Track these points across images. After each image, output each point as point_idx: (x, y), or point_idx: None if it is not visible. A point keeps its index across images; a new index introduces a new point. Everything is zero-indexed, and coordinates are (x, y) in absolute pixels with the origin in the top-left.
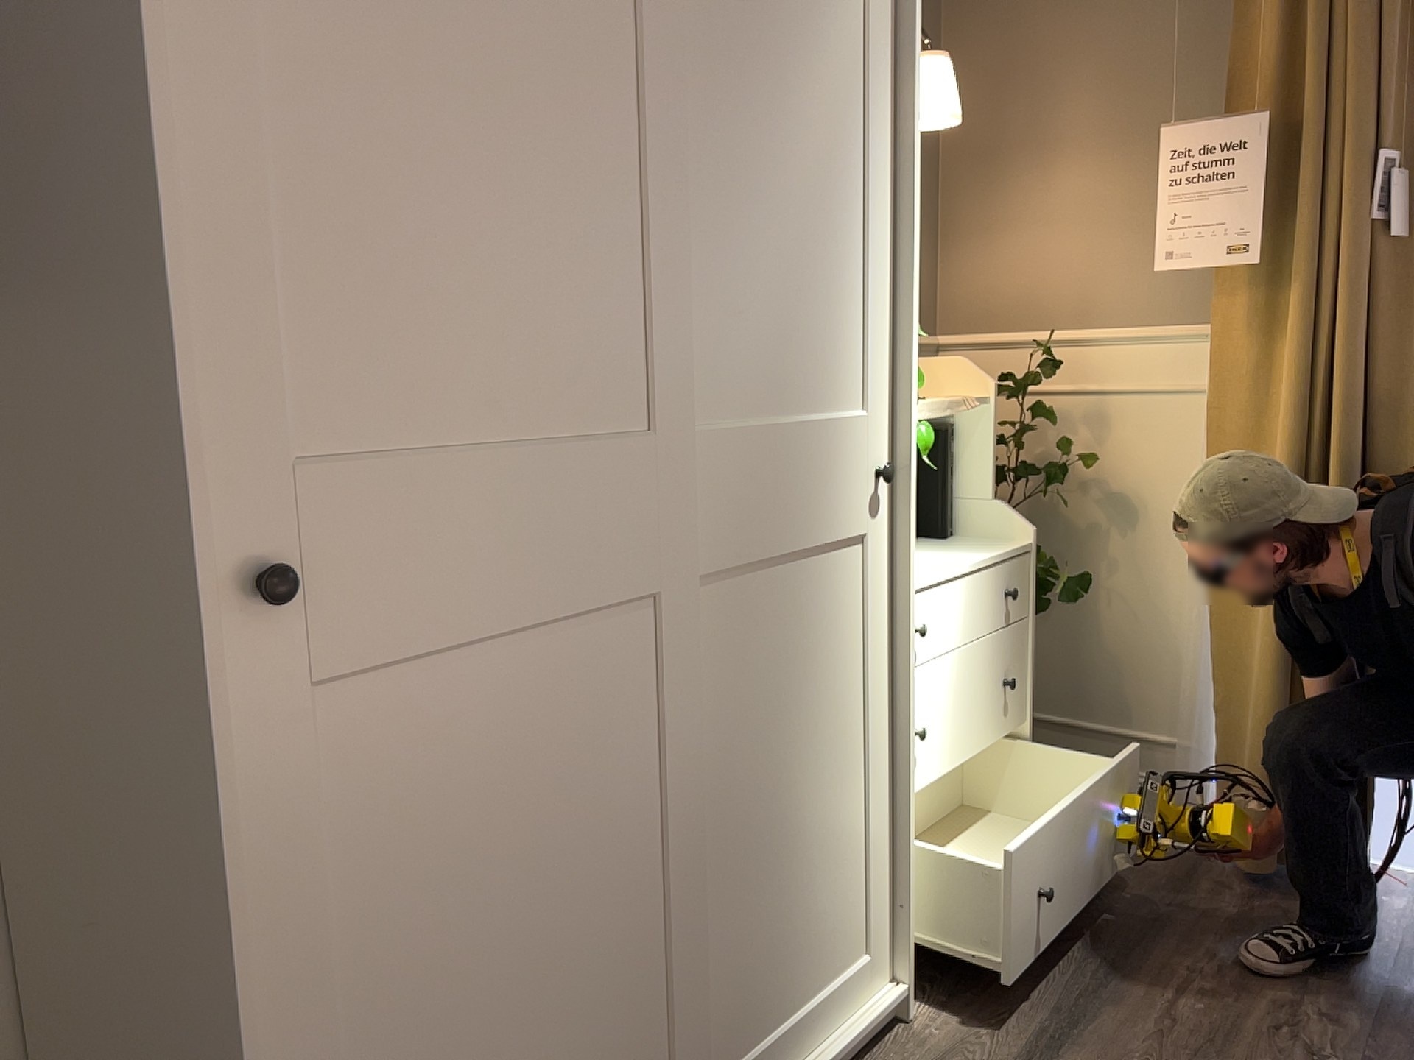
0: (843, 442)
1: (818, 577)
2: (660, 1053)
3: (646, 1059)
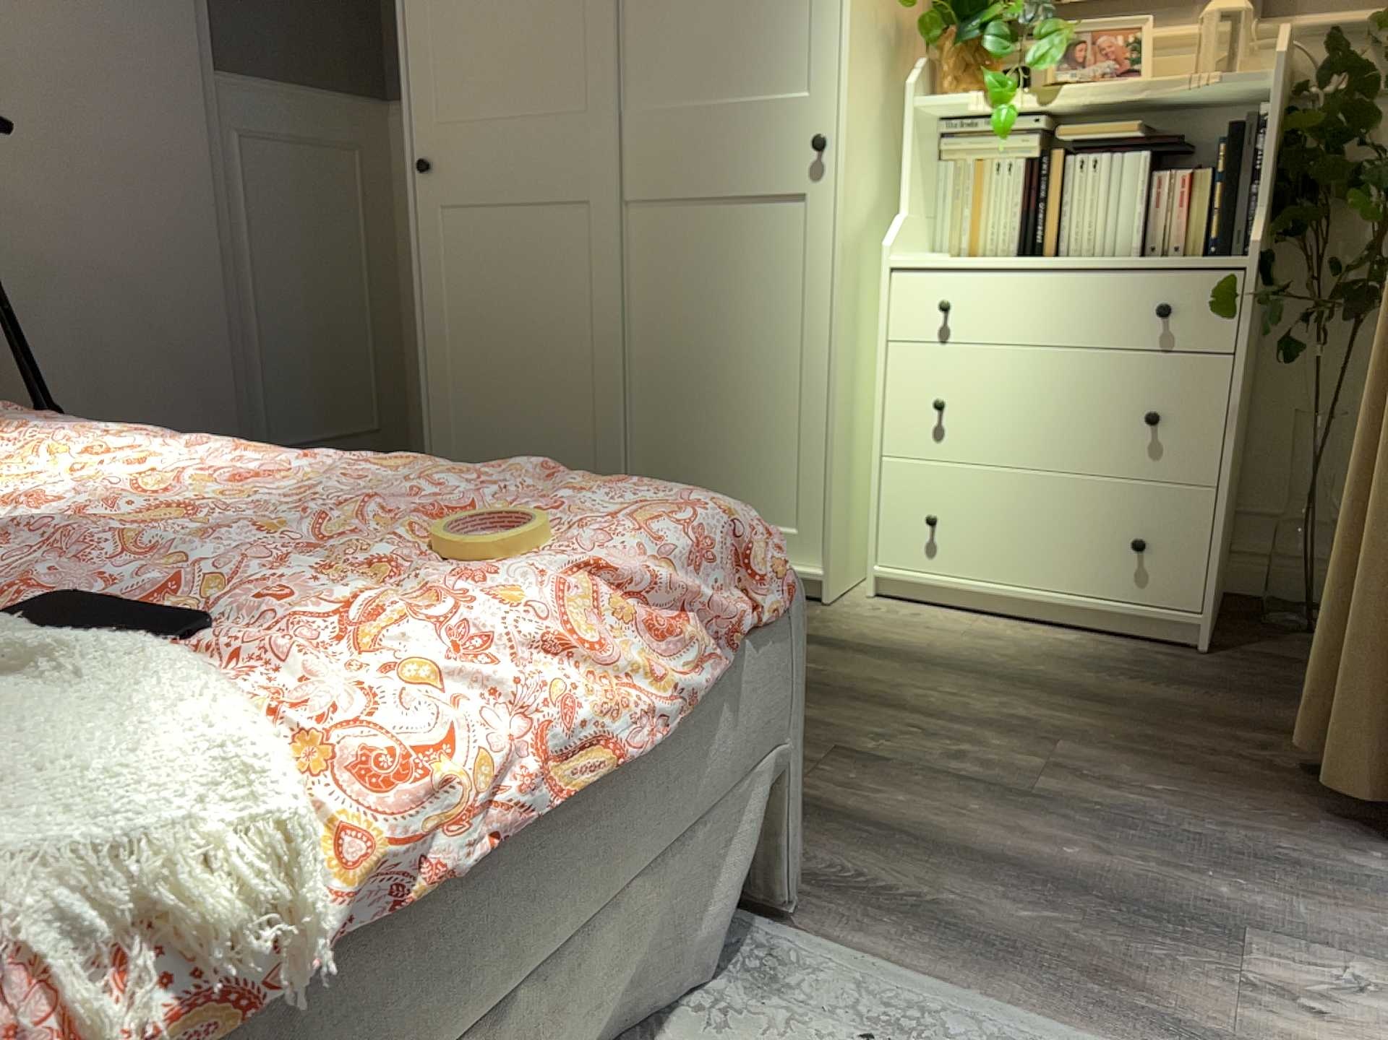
0: (772, 120)
1: (747, 220)
2: (590, 455)
3: (582, 451)
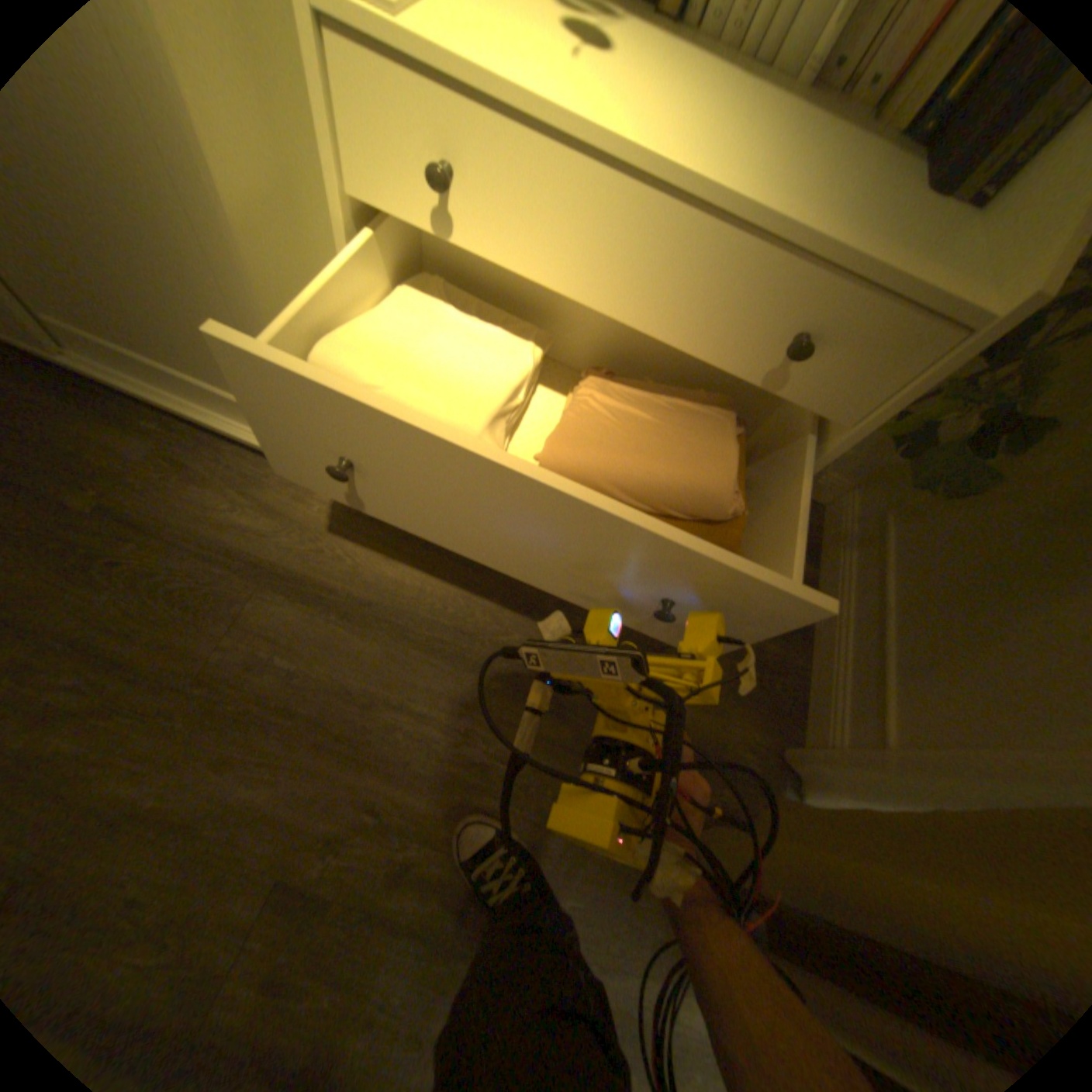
0: None
1: None
2: None
3: None
